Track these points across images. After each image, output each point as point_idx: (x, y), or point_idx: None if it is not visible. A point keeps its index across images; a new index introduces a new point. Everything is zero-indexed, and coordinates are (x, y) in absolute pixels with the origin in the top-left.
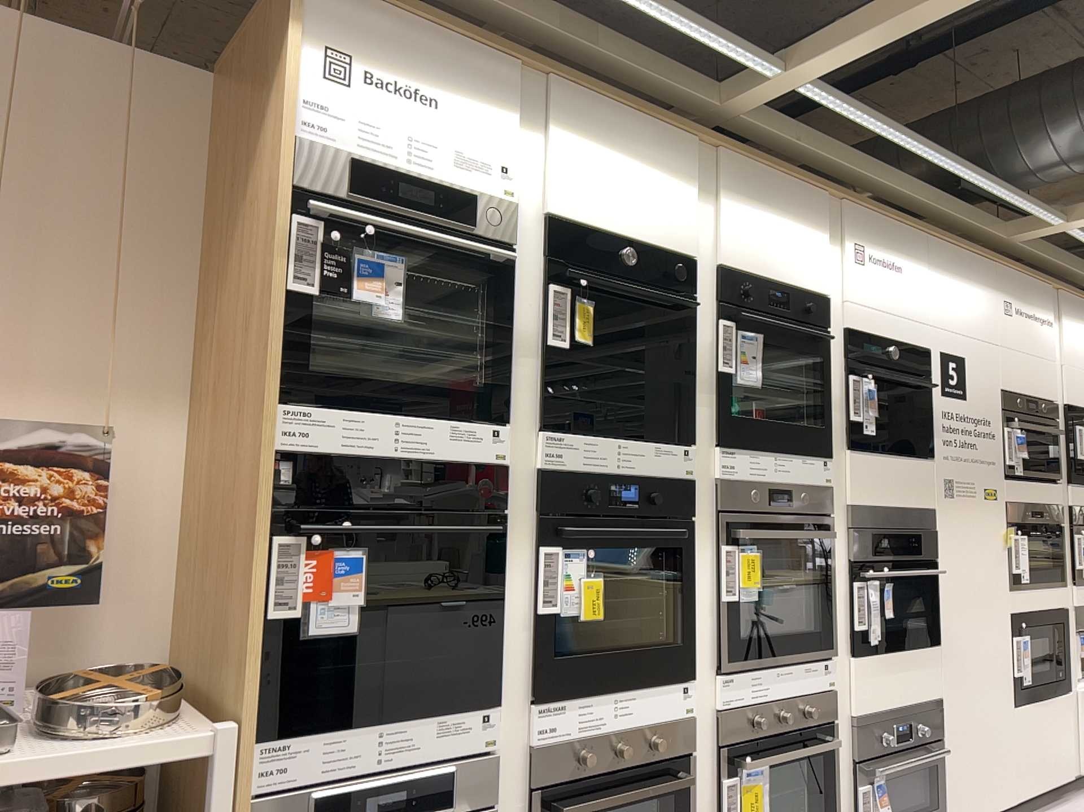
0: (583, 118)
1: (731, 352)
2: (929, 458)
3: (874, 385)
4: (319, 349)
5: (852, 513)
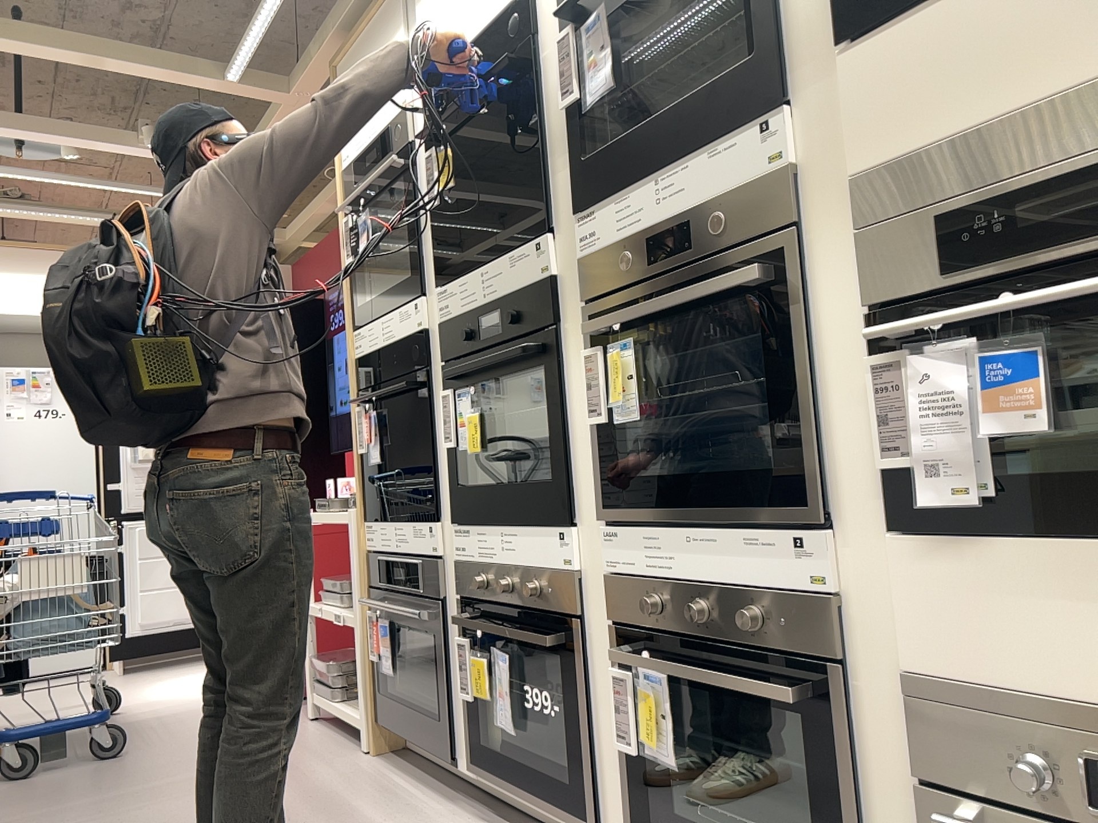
0: None
1: (568, 73)
2: None
3: None
4: (374, 289)
5: (857, 194)
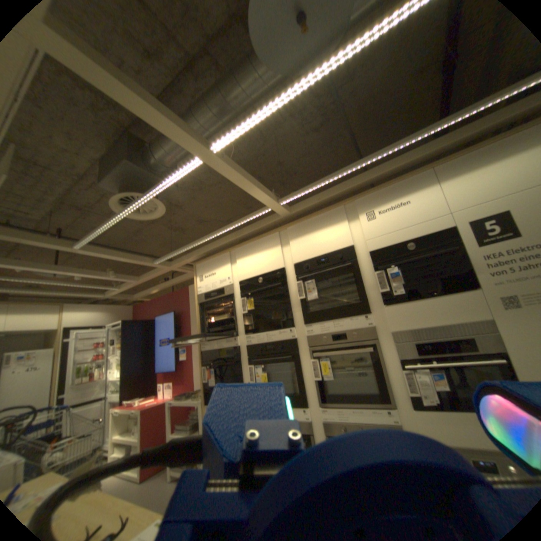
0: (242, 252)
1: (301, 290)
2: (480, 286)
3: (399, 267)
4: (209, 329)
5: (393, 335)
